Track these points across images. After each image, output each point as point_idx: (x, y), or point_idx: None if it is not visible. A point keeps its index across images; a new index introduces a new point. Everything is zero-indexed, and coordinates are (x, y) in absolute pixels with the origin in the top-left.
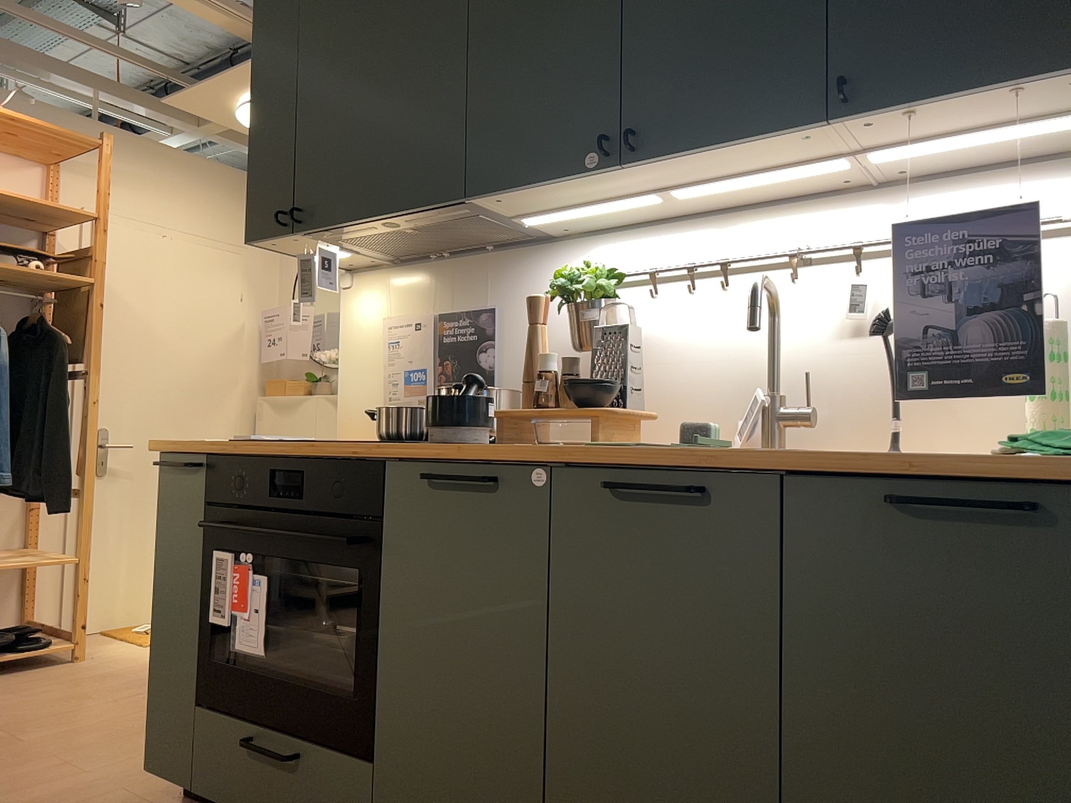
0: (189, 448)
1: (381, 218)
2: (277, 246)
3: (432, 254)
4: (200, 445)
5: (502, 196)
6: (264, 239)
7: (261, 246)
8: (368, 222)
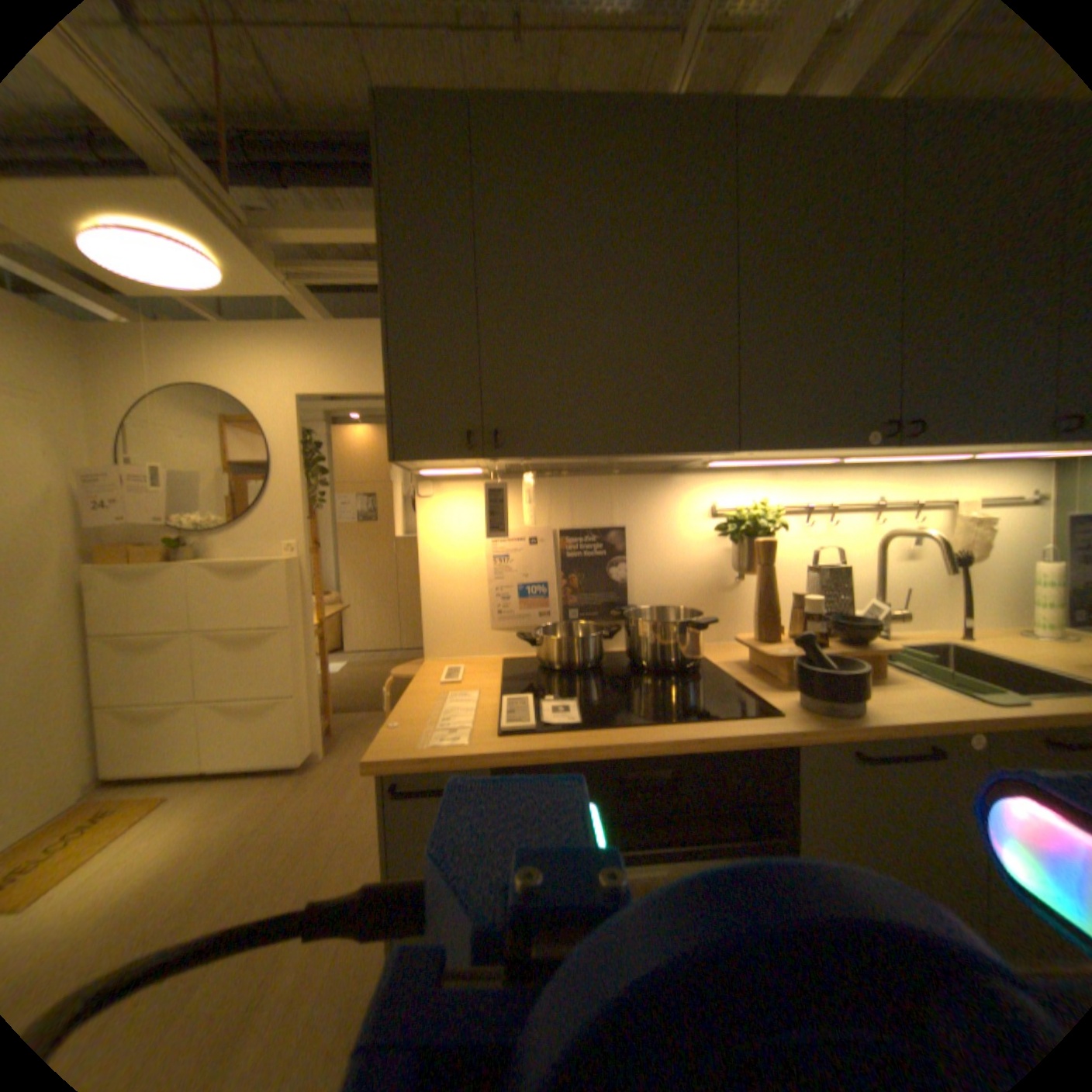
0: (457, 762)
1: (615, 454)
2: (419, 462)
3: (547, 471)
4: (485, 759)
5: (757, 451)
6: (418, 456)
7: (400, 462)
8: (595, 455)
